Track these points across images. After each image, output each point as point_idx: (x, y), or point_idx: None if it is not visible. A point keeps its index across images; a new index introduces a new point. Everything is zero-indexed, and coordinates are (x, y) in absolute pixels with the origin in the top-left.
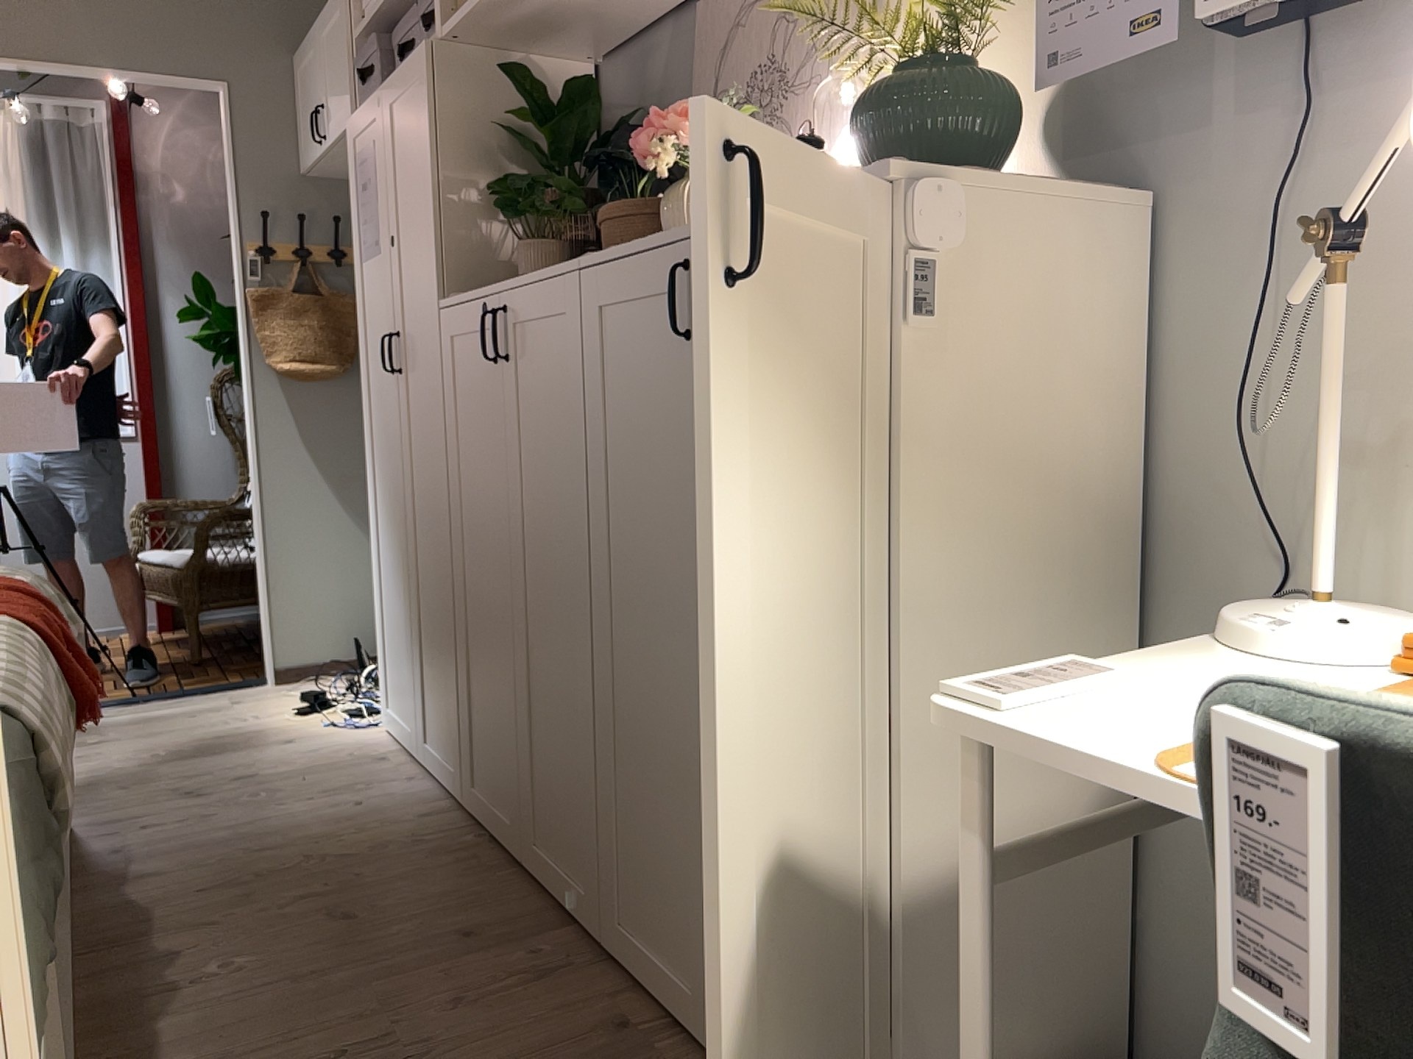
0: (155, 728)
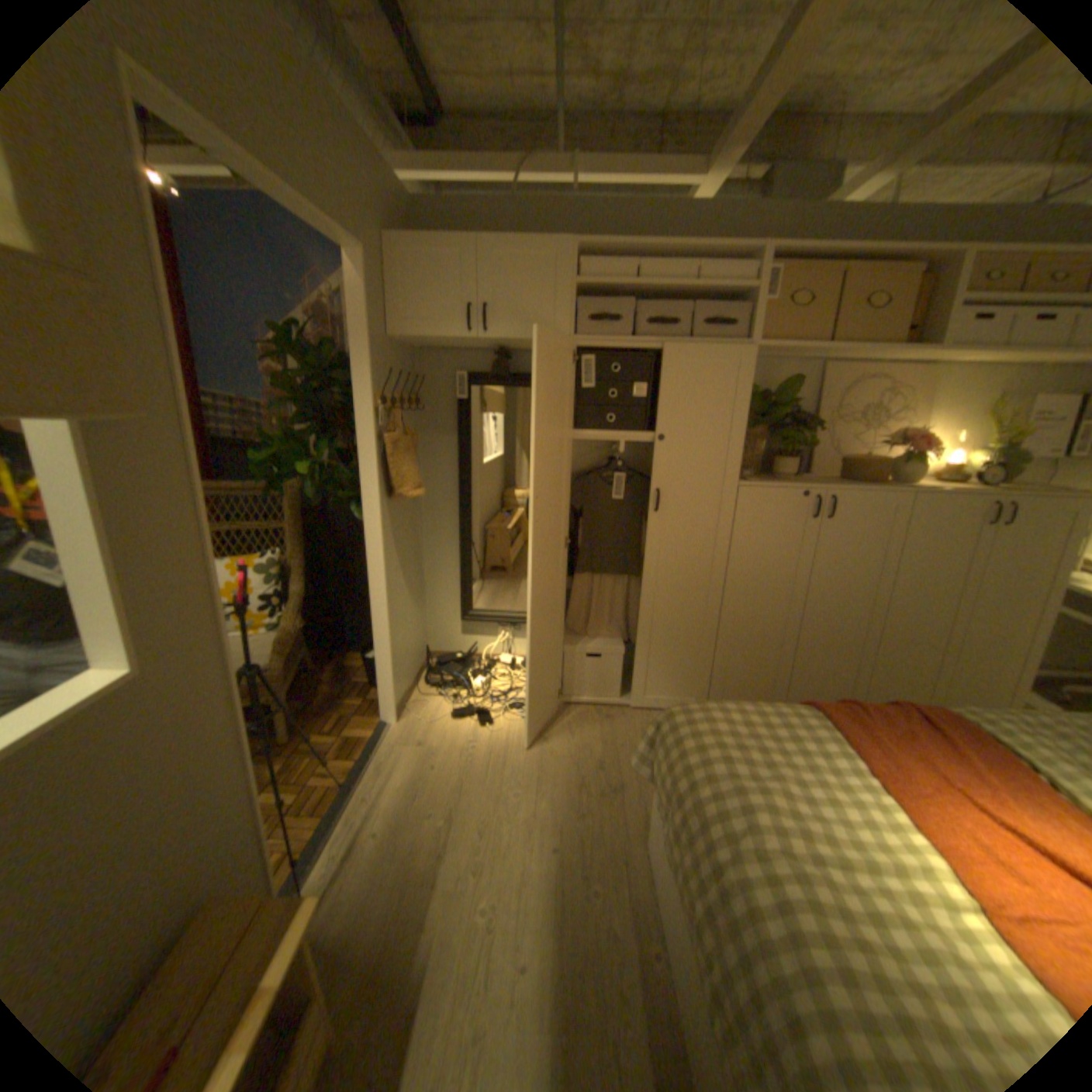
0: (440, 788)
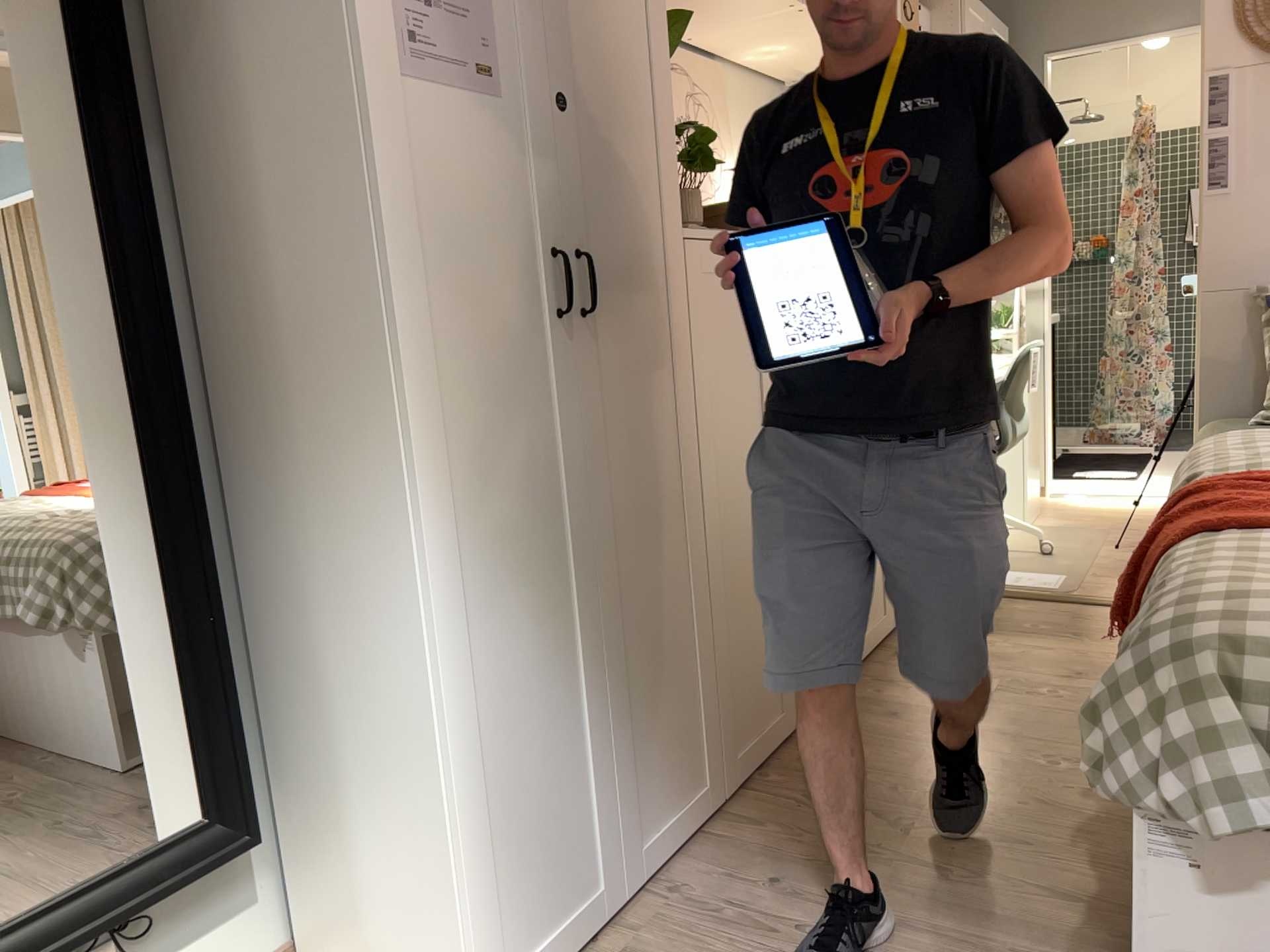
0: None
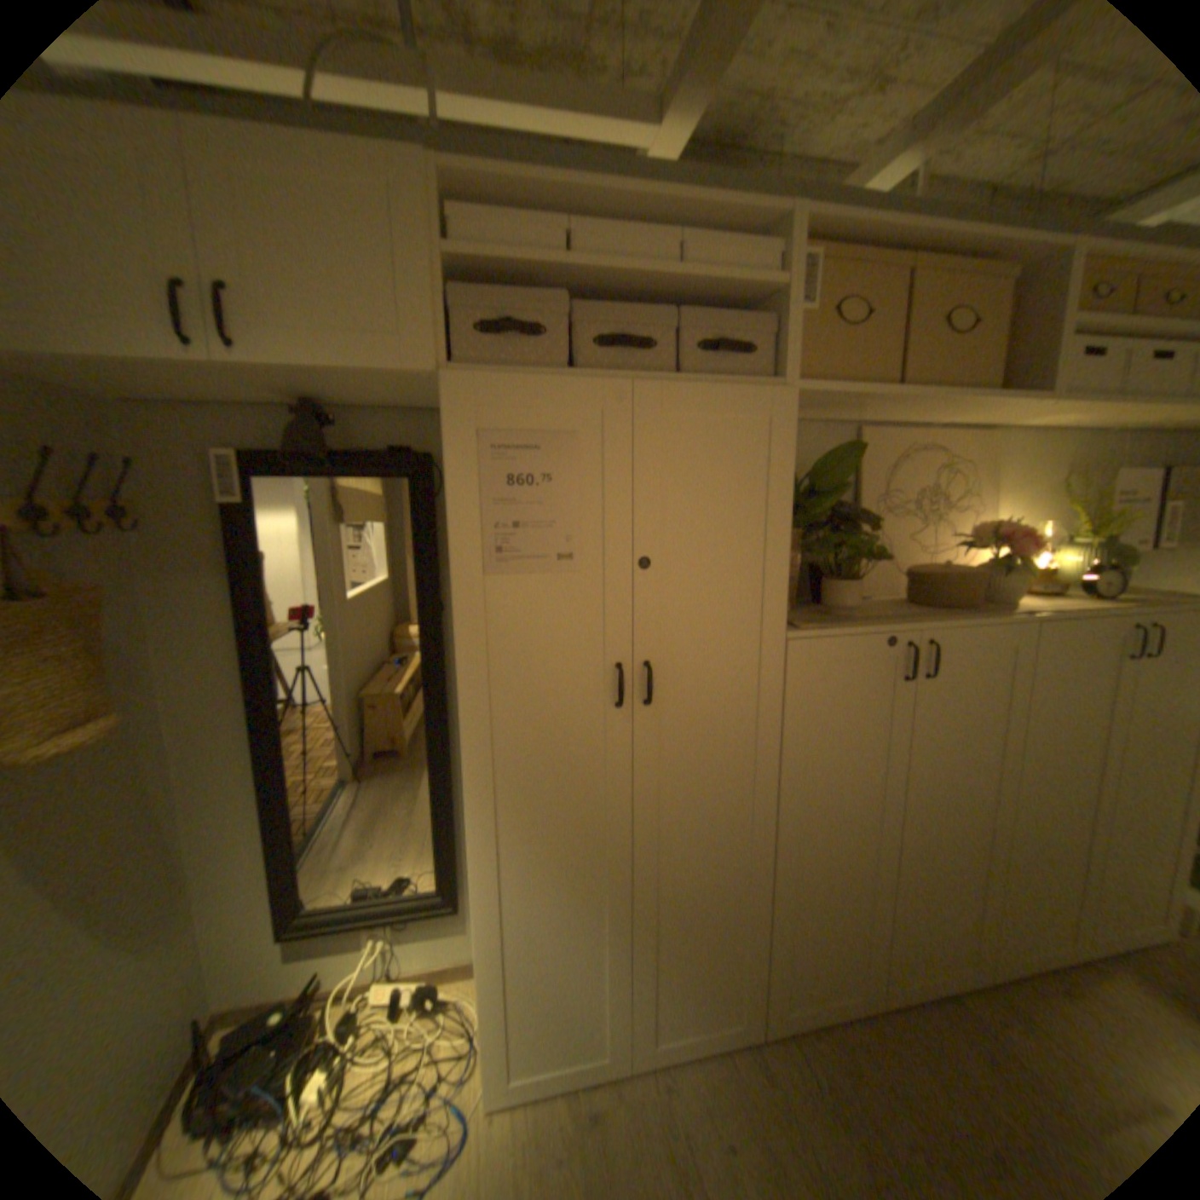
0: None
